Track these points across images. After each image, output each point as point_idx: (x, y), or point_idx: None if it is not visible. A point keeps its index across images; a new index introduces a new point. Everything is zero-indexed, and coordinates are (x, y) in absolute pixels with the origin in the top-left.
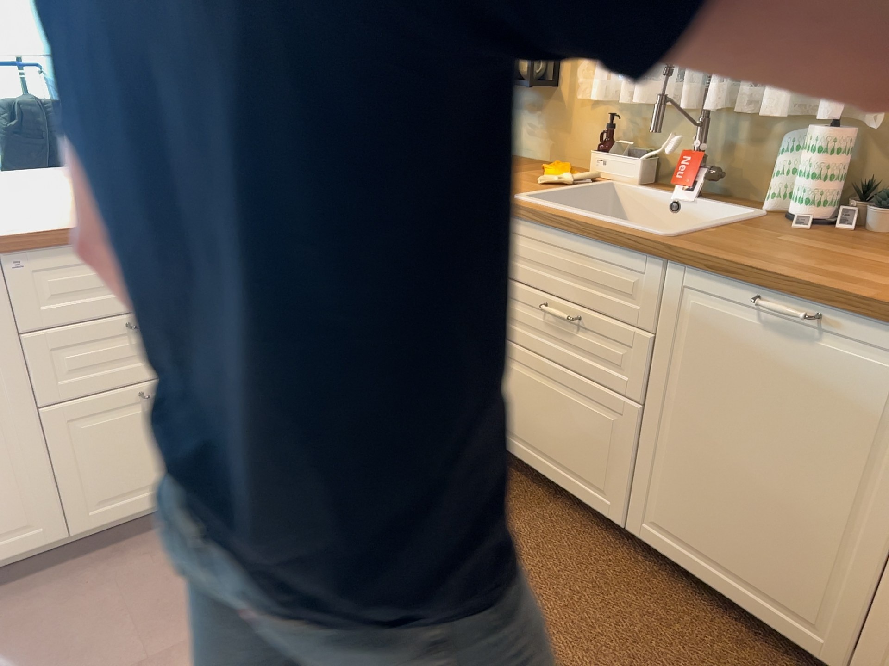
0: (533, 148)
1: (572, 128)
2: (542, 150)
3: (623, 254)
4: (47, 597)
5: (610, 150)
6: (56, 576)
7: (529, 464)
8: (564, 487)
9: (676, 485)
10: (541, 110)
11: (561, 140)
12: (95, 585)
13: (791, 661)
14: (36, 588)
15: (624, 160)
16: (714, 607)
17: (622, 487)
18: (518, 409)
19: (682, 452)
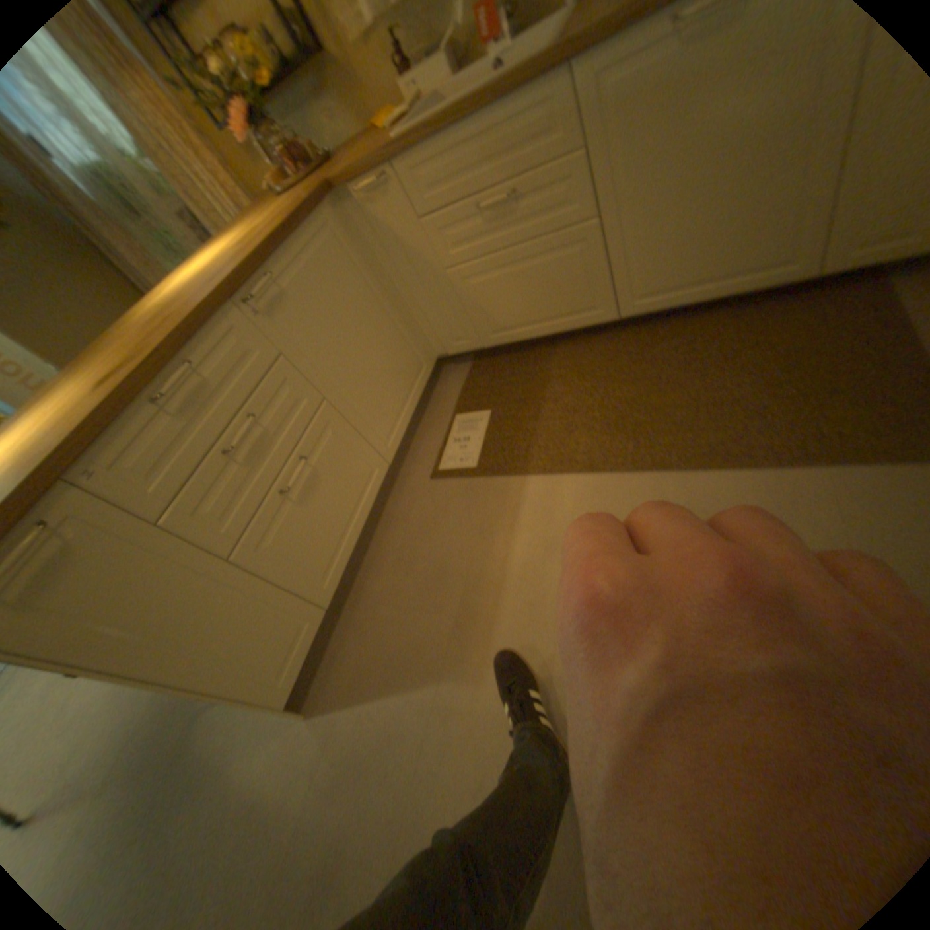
0: (344, 130)
1: (364, 79)
2: (353, 124)
3: (526, 95)
4: (353, 650)
5: (409, 70)
6: (342, 637)
7: (529, 338)
8: (562, 331)
9: (651, 254)
10: (327, 86)
11: (362, 100)
12: (371, 618)
13: (771, 301)
14: (340, 653)
15: (430, 63)
16: (703, 315)
17: (608, 292)
18: (500, 308)
19: (648, 224)
